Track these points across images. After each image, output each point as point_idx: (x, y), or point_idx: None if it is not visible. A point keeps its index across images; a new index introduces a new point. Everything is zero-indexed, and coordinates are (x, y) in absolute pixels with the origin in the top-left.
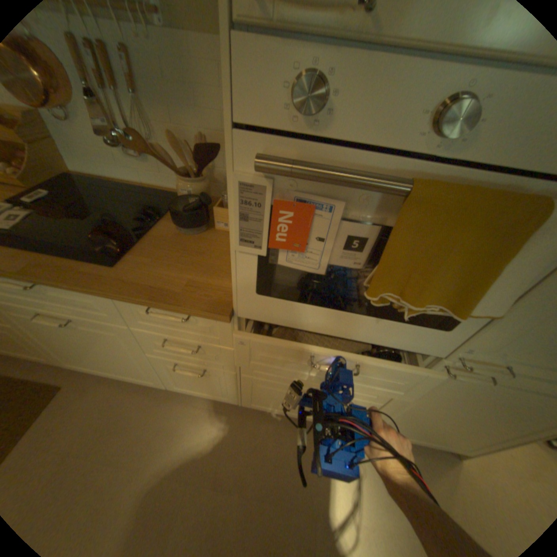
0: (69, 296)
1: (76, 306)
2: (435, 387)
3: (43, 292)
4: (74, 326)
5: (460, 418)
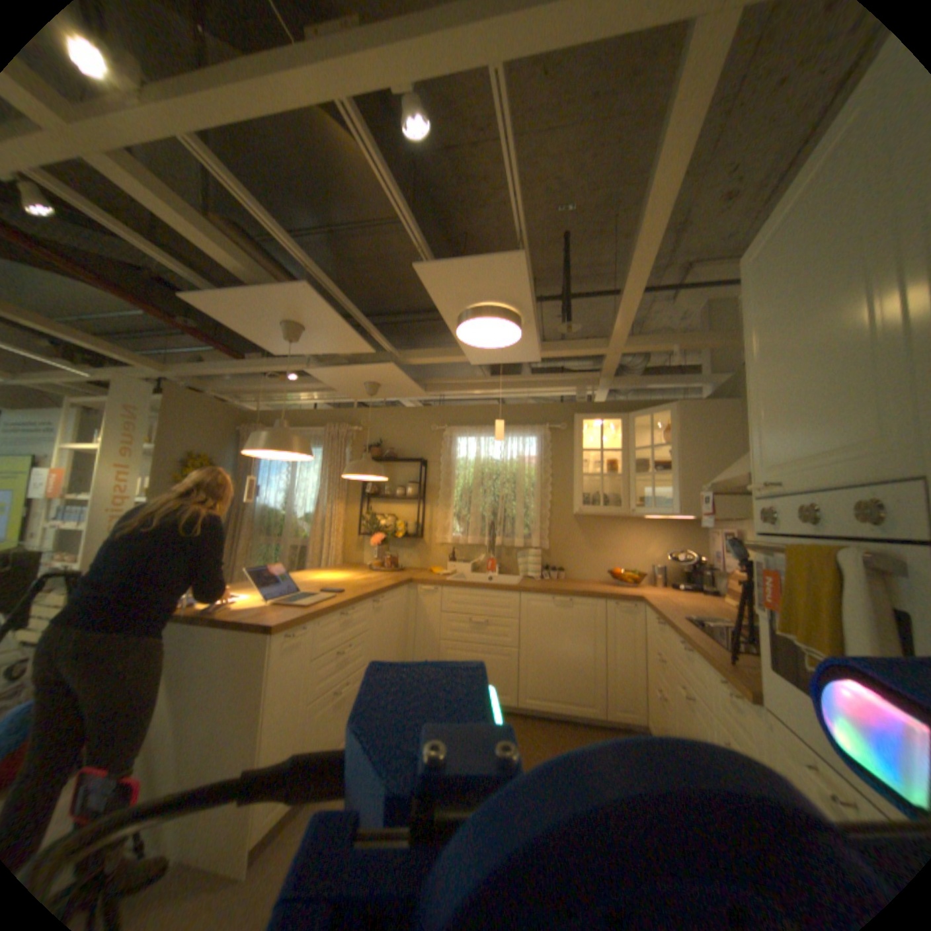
0: (699, 668)
1: (699, 680)
2: None
3: (692, 661)
4: (694, 710)
5: None
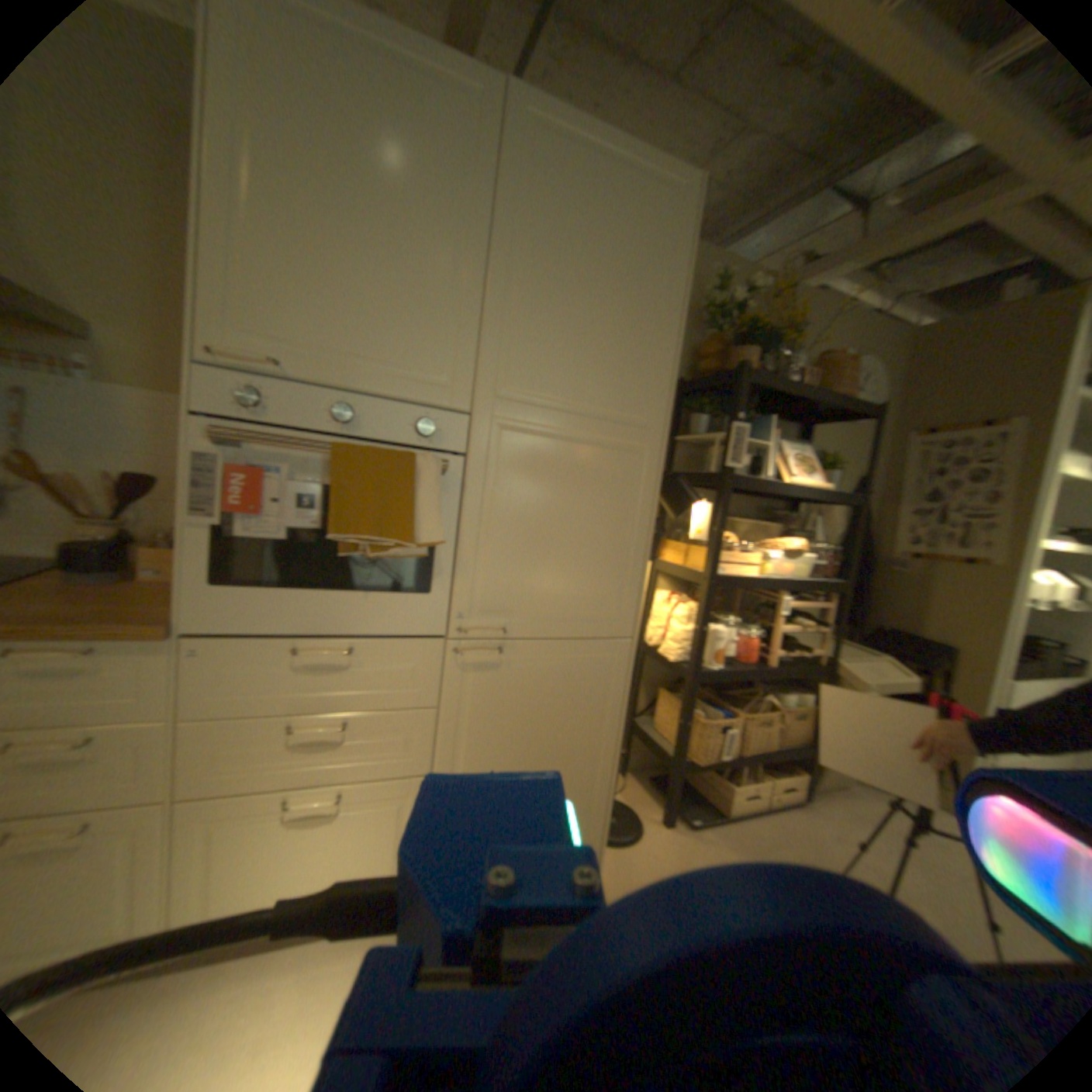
0: None
1: None
2: (463, 697)
3: None
4: None
5: (523, 757)
